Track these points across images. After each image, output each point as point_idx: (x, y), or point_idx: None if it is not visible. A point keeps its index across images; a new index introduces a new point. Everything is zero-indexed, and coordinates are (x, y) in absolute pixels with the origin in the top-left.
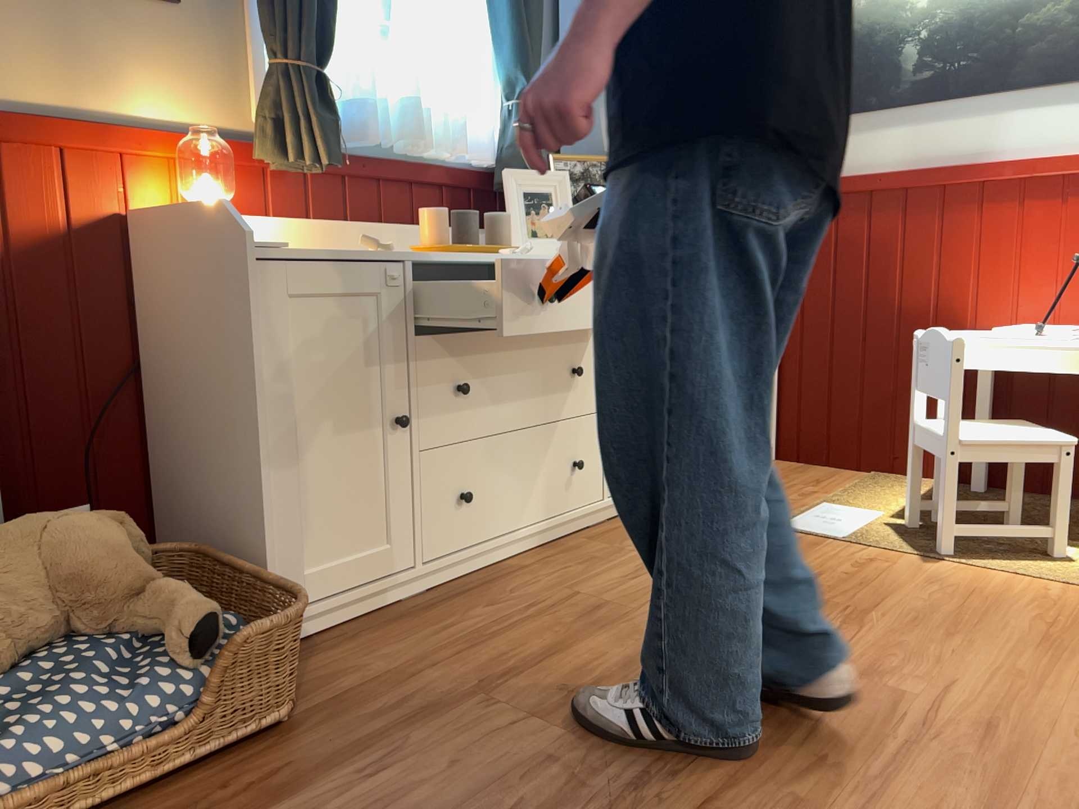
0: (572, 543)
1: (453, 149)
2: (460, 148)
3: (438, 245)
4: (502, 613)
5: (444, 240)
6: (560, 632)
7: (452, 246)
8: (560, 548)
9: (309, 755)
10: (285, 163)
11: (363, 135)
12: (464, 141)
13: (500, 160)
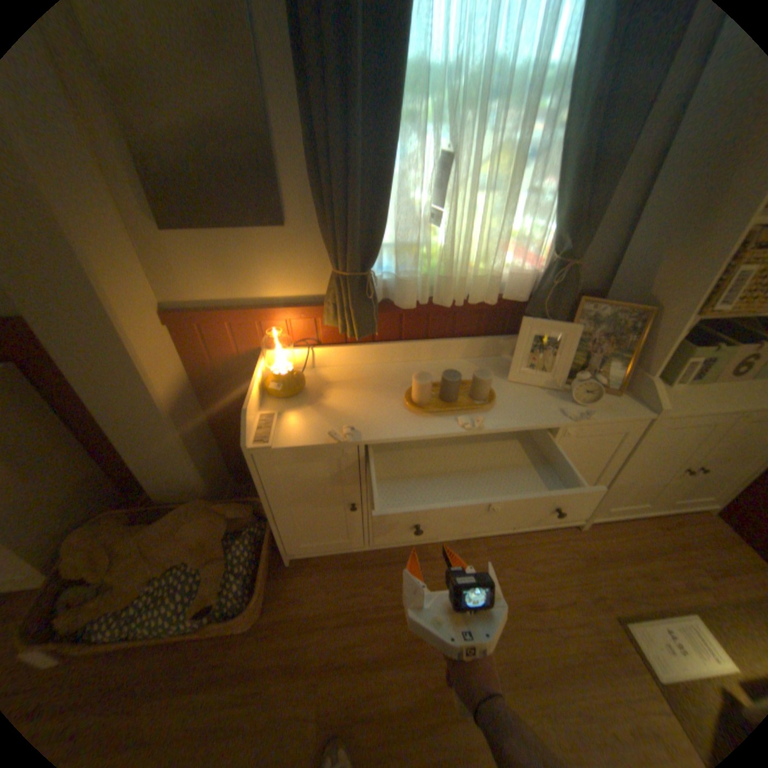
0: (477, 548)
1: (484, 299)
2: (489, 300)
3: (416, 405)
4: (386, 602)
5: (425, 398)
6: (393, 647)
7: (422, 411)
8: (466, 549)
9: (240, 661)
10: (343, 328)
11: (402, 303)
12: (507, 280)
13: (534, 298)
